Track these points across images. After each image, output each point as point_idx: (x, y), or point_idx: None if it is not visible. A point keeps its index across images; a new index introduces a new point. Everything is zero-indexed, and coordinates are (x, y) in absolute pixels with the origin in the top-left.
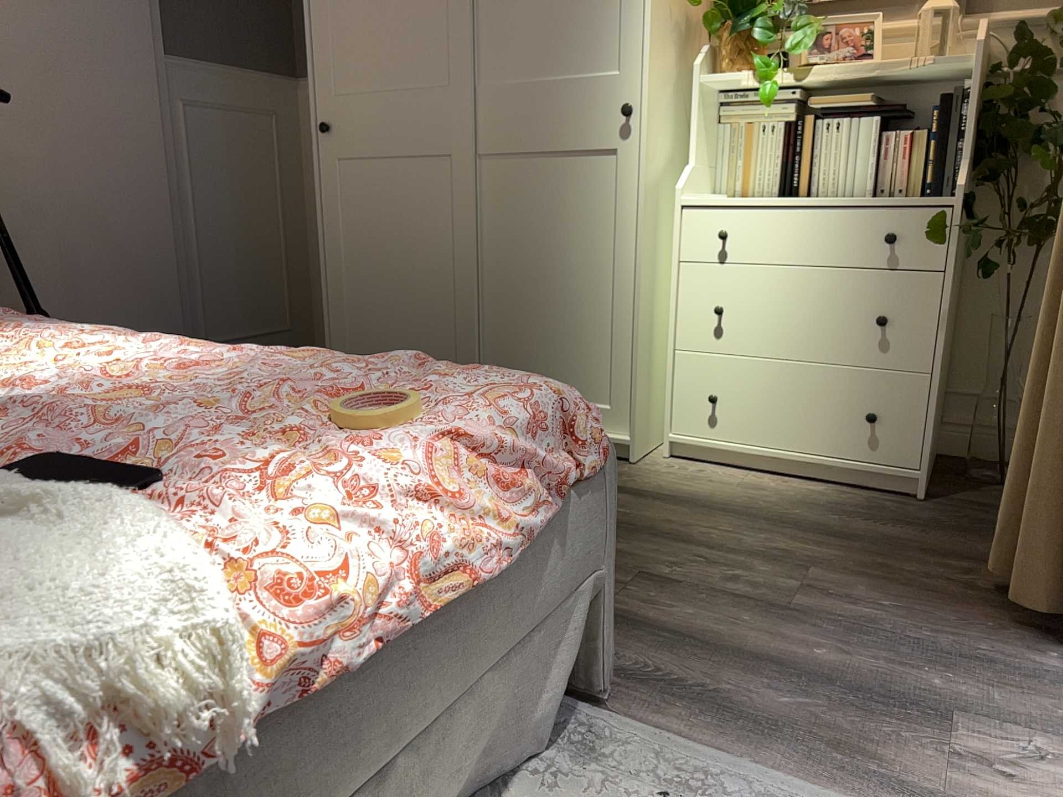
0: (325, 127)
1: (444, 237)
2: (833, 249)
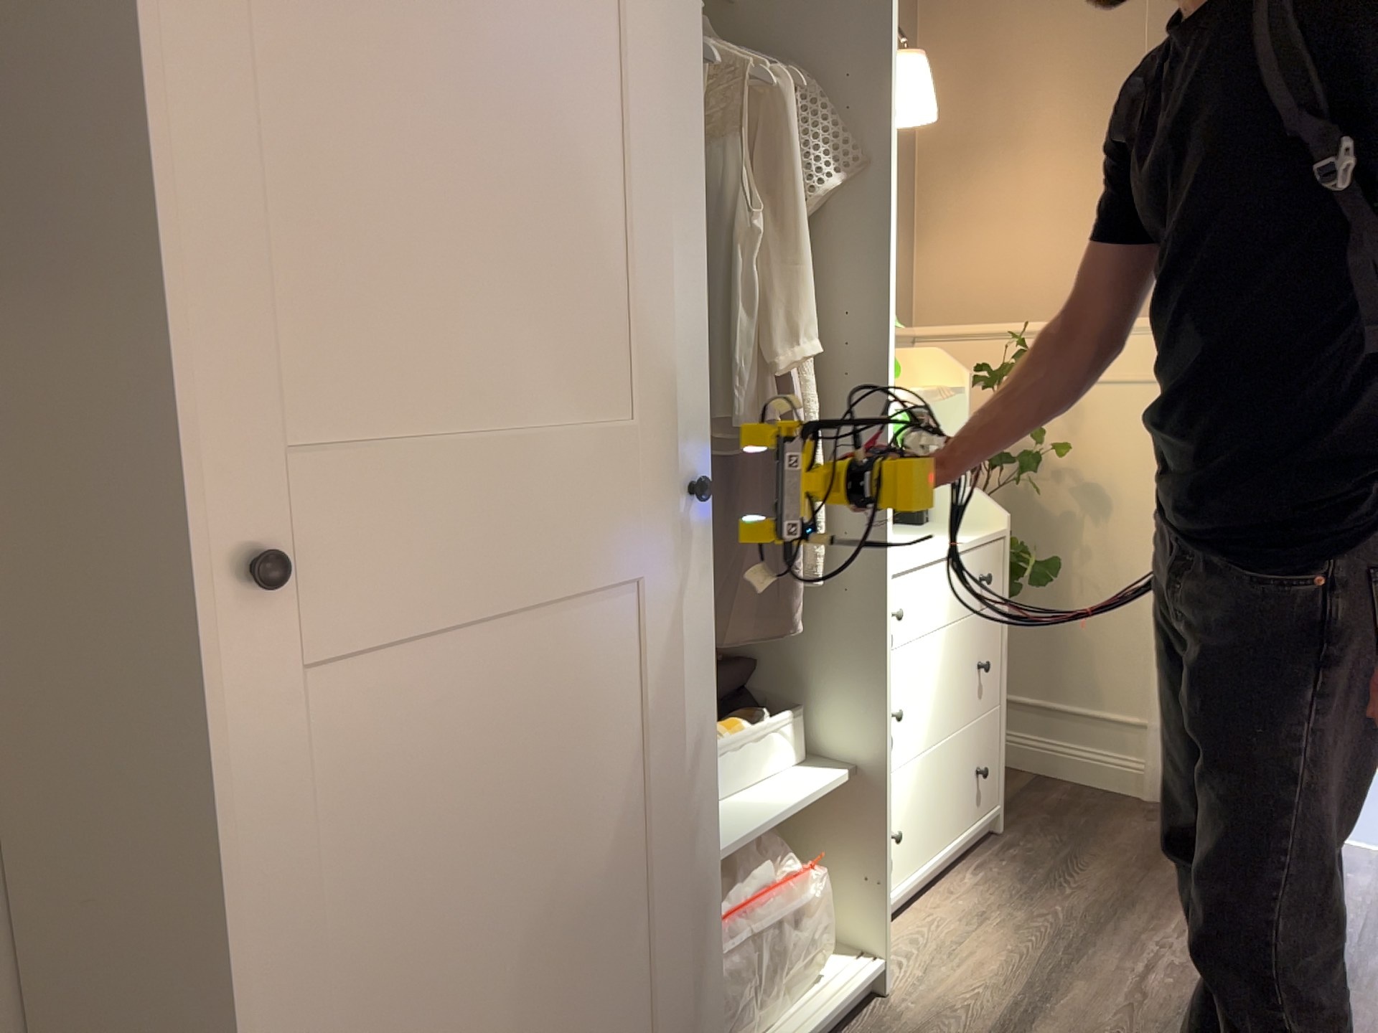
0: (276, 560)
1: (624, 774)
2: (956, 601)
